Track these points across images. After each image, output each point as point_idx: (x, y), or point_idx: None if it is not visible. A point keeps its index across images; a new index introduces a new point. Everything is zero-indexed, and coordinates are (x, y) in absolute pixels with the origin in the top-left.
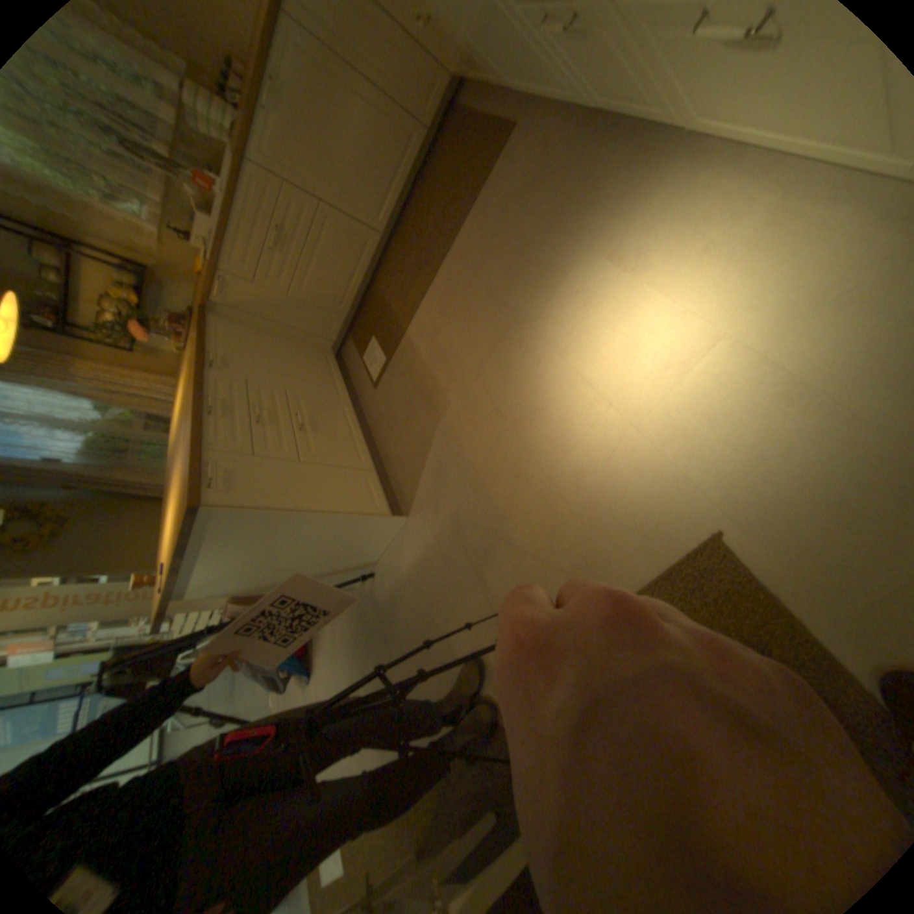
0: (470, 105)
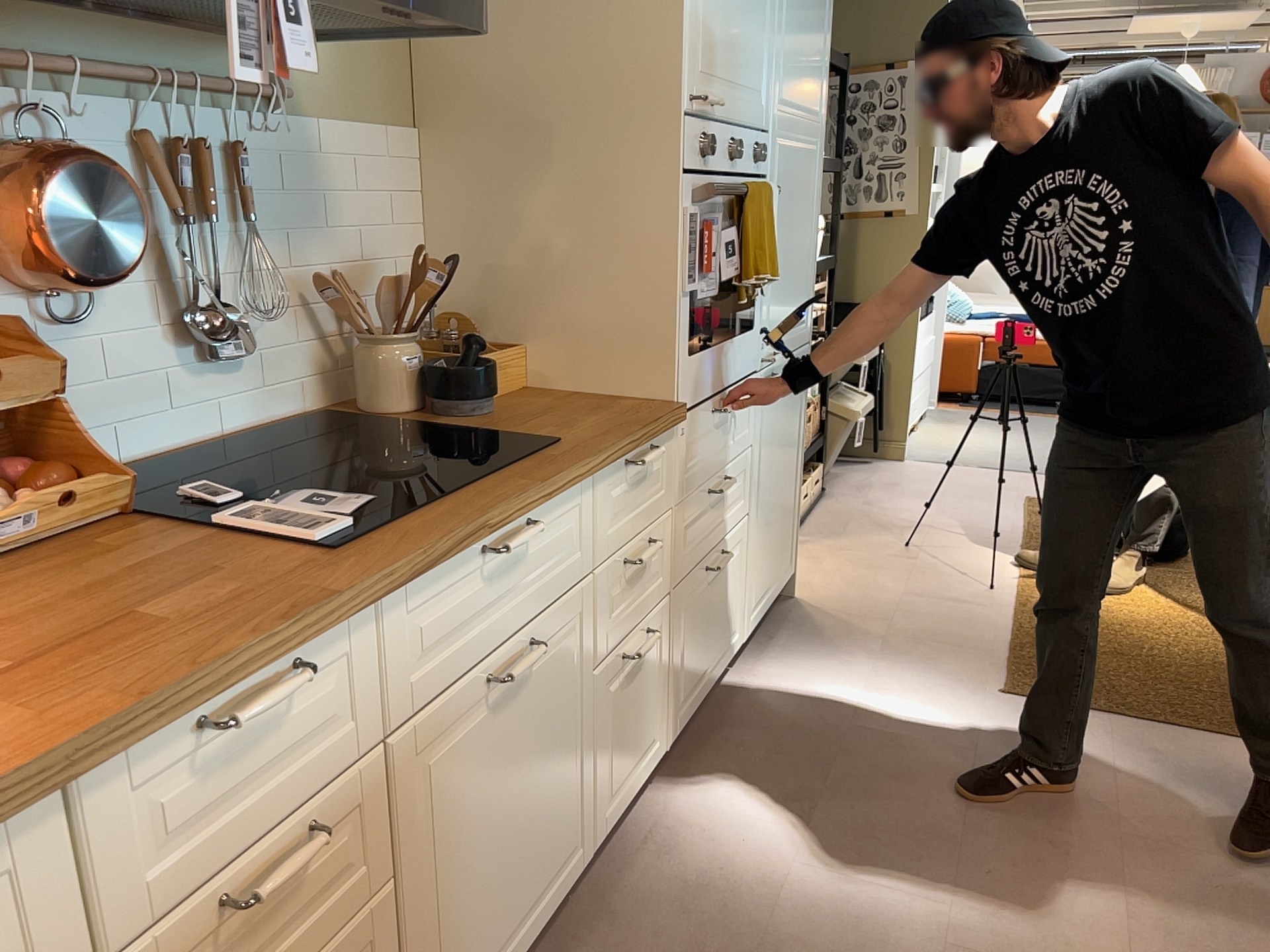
0: None
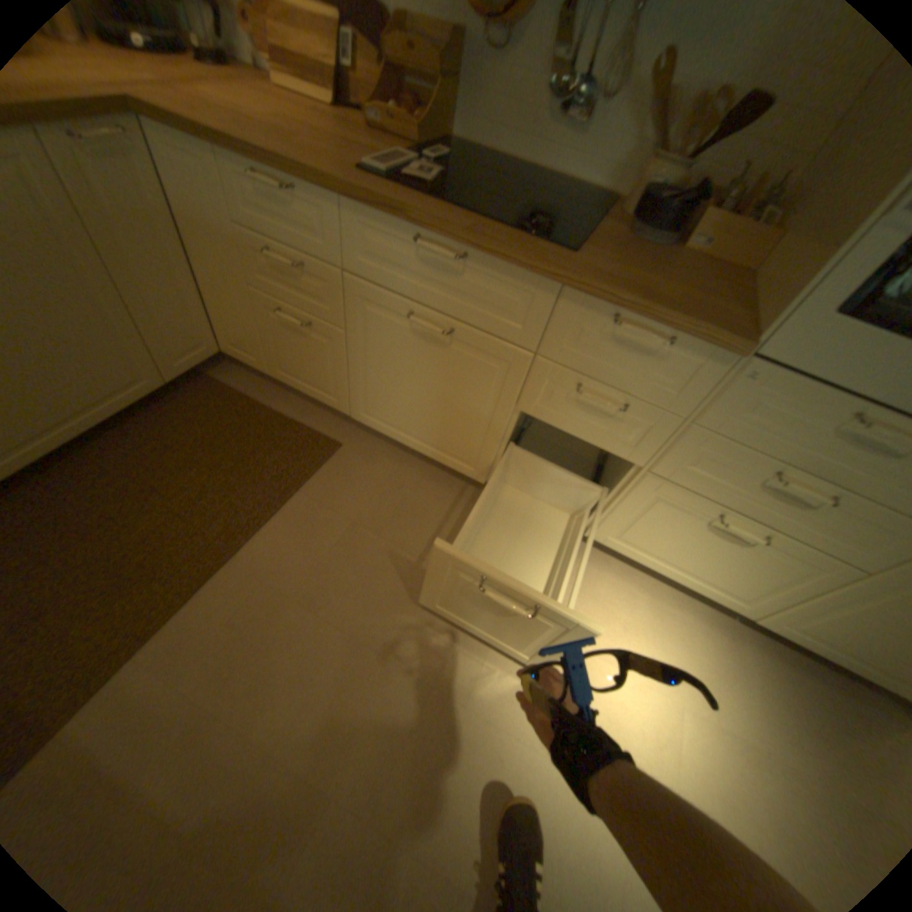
0: (240, 391)
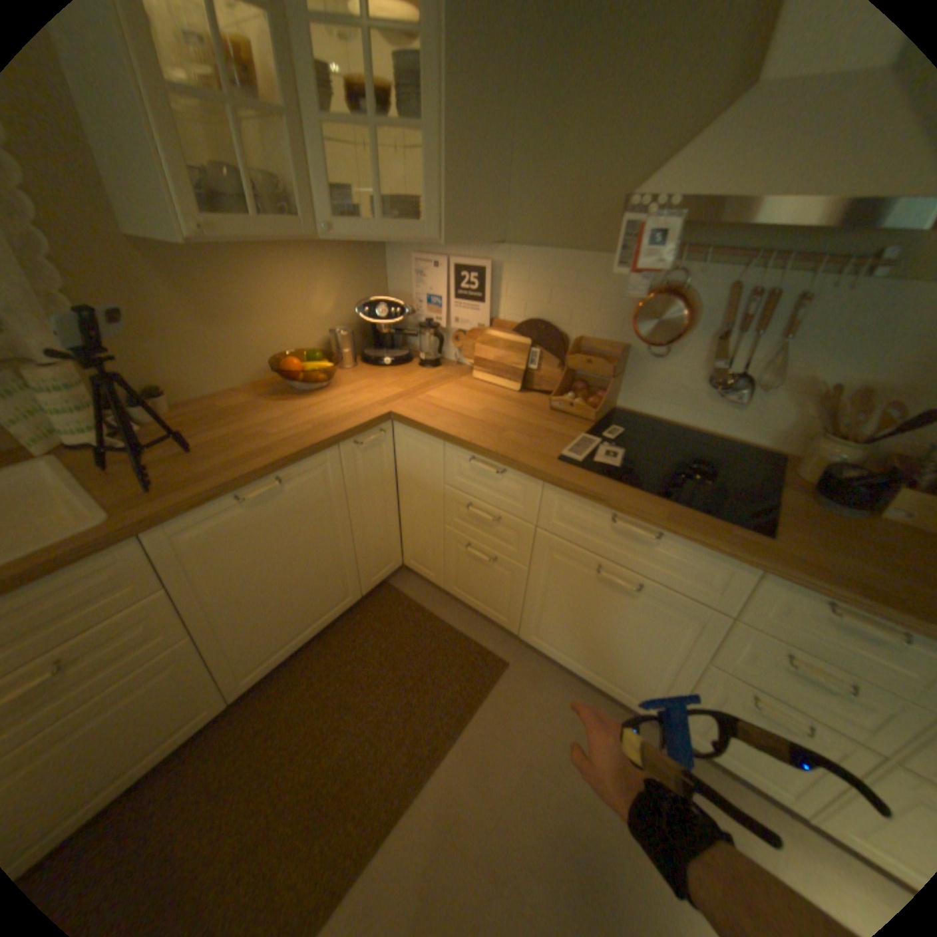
0: (415, 601)
